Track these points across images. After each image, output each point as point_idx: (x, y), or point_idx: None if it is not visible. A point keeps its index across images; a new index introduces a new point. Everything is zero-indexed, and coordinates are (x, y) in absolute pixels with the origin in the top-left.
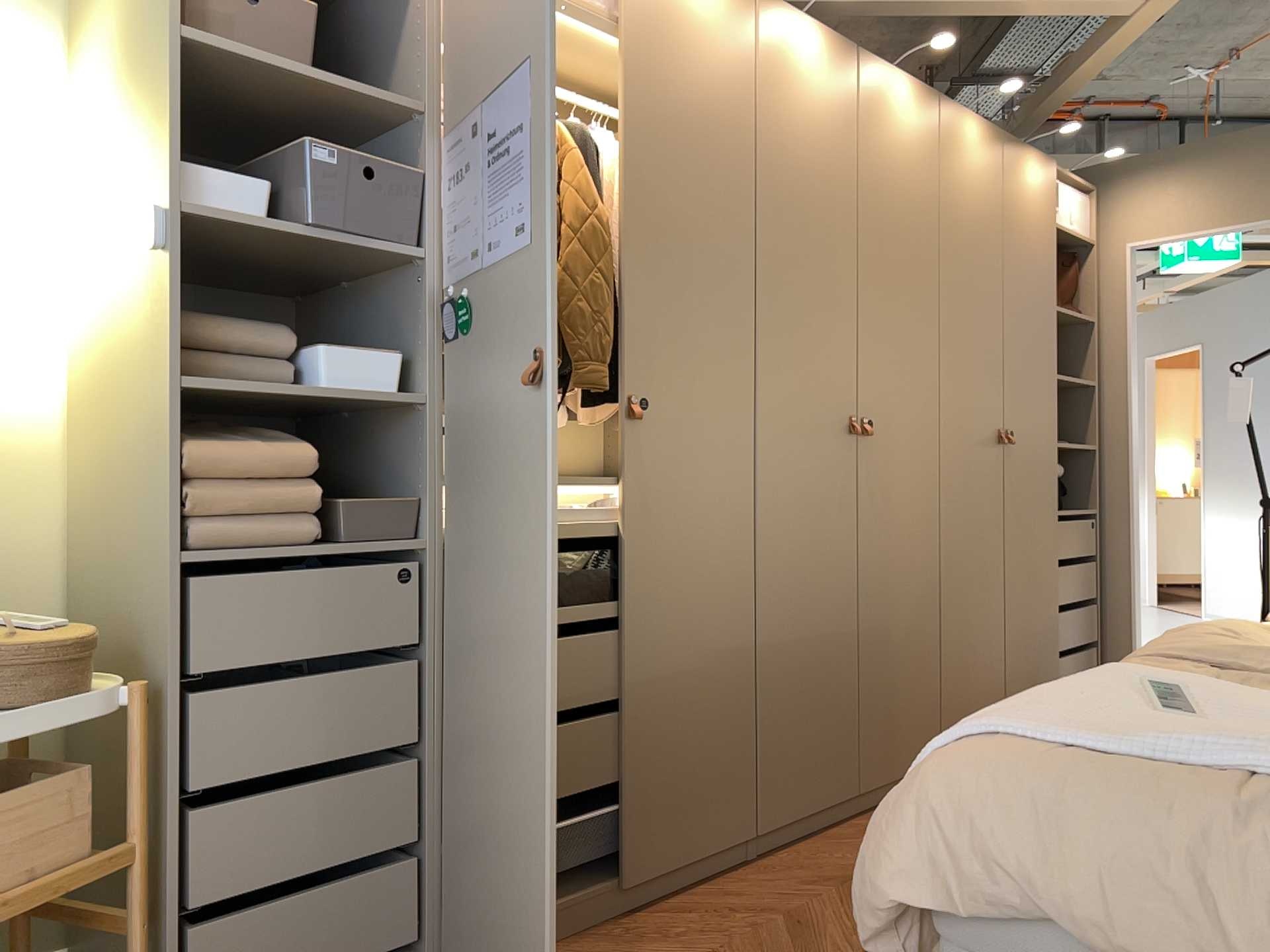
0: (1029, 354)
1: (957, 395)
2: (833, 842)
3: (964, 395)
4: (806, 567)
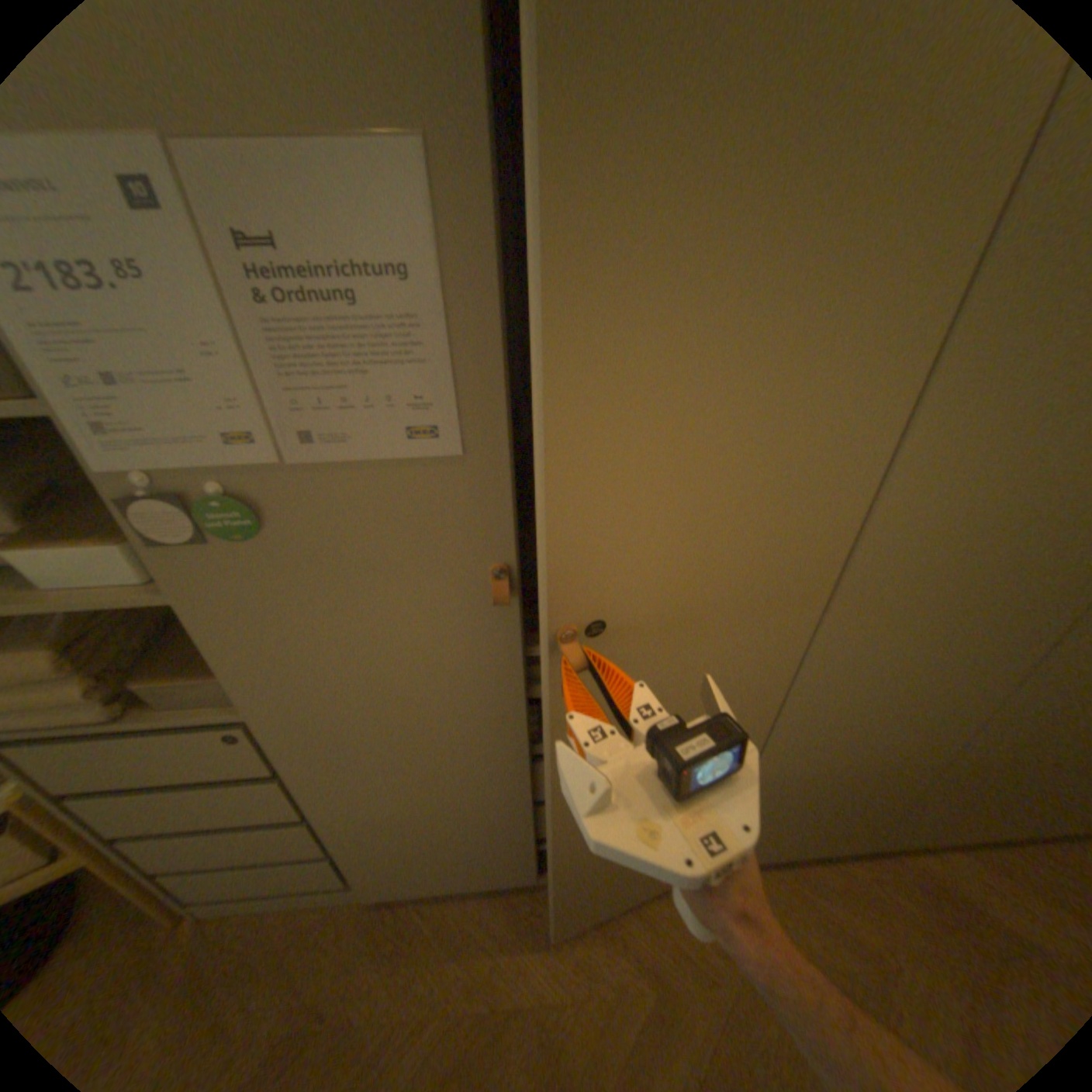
0: None
1: None
2: (803, 894)
3: None
4: (878, 718)
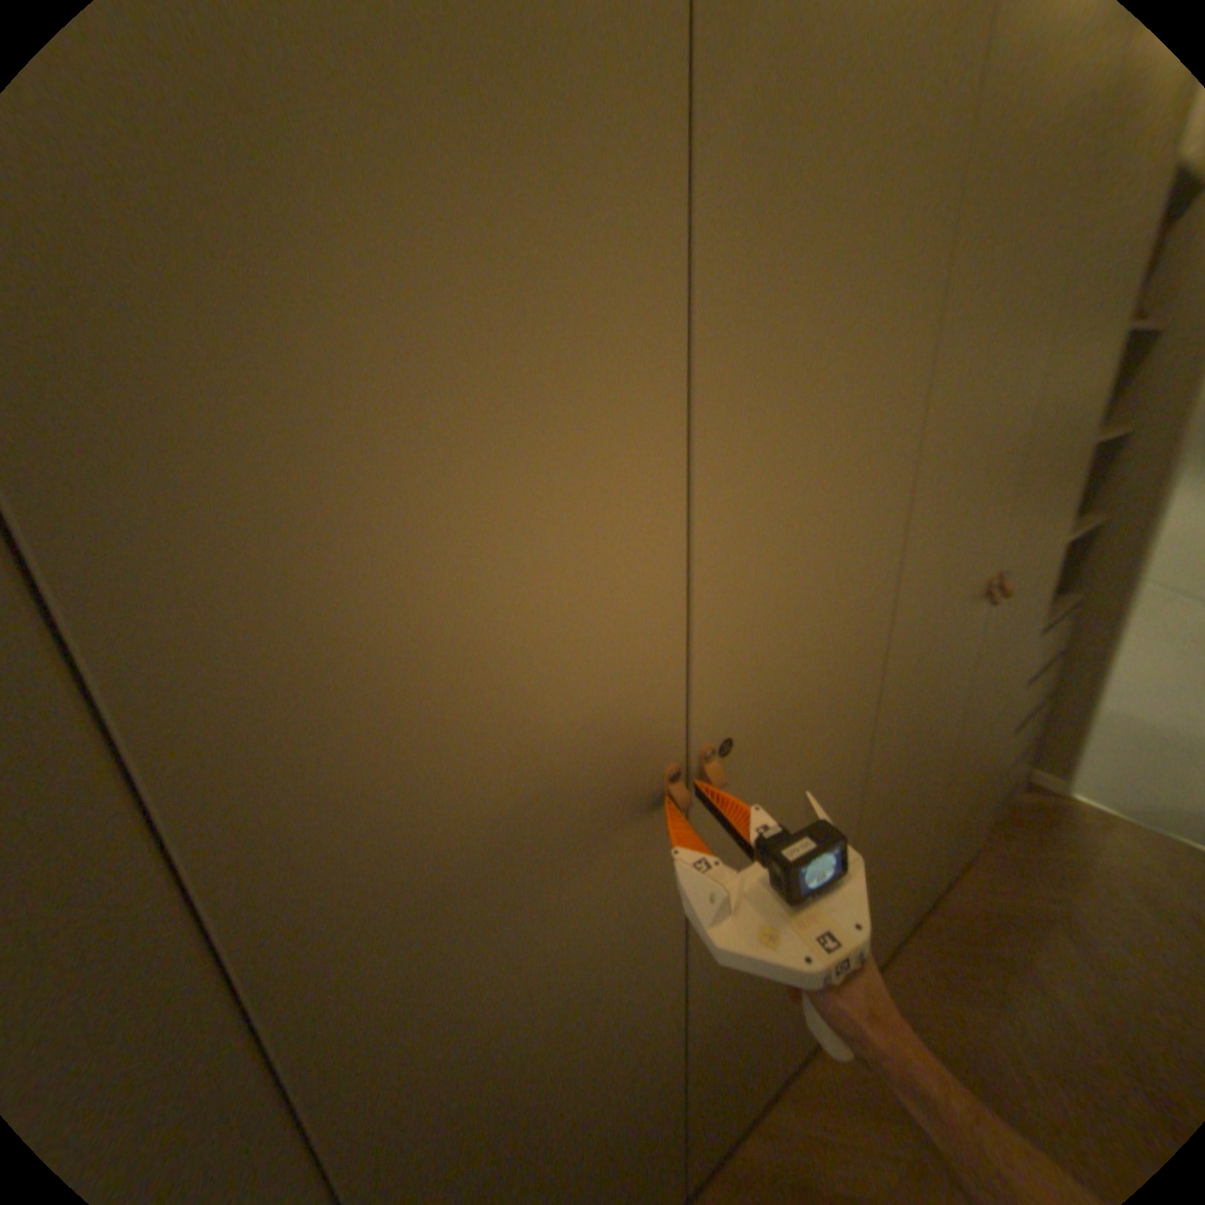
0: (1066, 434)
1: (930, 575)
2: None
3: (943, 569)
4: (541, 1116)
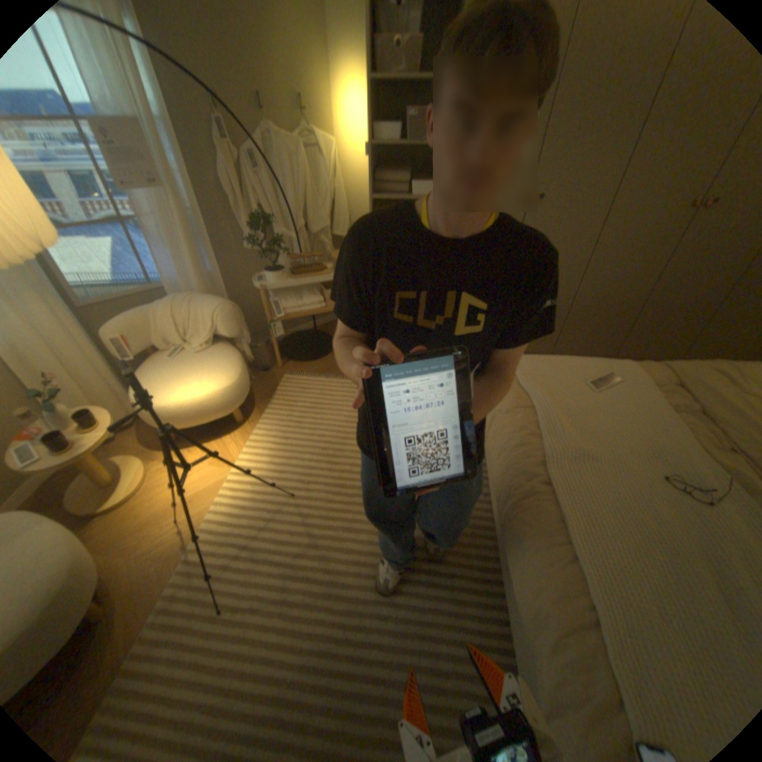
0: None
1: None
2: None
3: None
4: (618, 271)
